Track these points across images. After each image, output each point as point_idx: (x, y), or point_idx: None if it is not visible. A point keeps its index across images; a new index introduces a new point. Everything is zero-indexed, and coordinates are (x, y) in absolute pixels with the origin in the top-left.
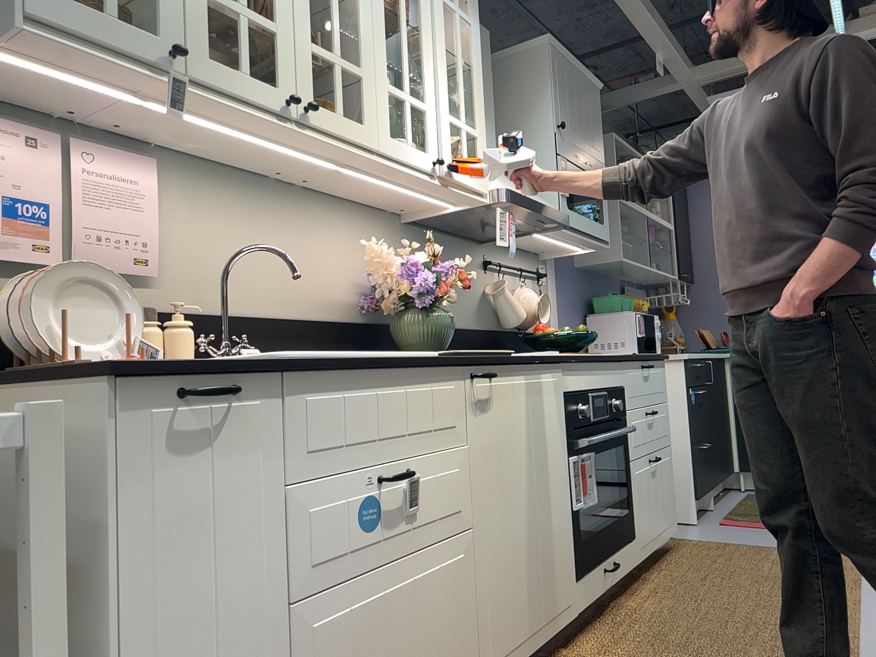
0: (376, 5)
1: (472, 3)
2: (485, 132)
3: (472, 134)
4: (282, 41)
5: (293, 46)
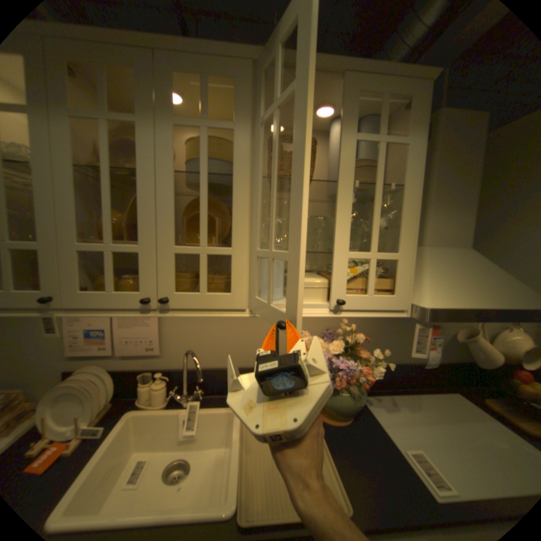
0: (254, 182)
1: (415, 115)
2: (414, 249)
3: (390, 257)
4: (142, 255)
5: (153, 255)
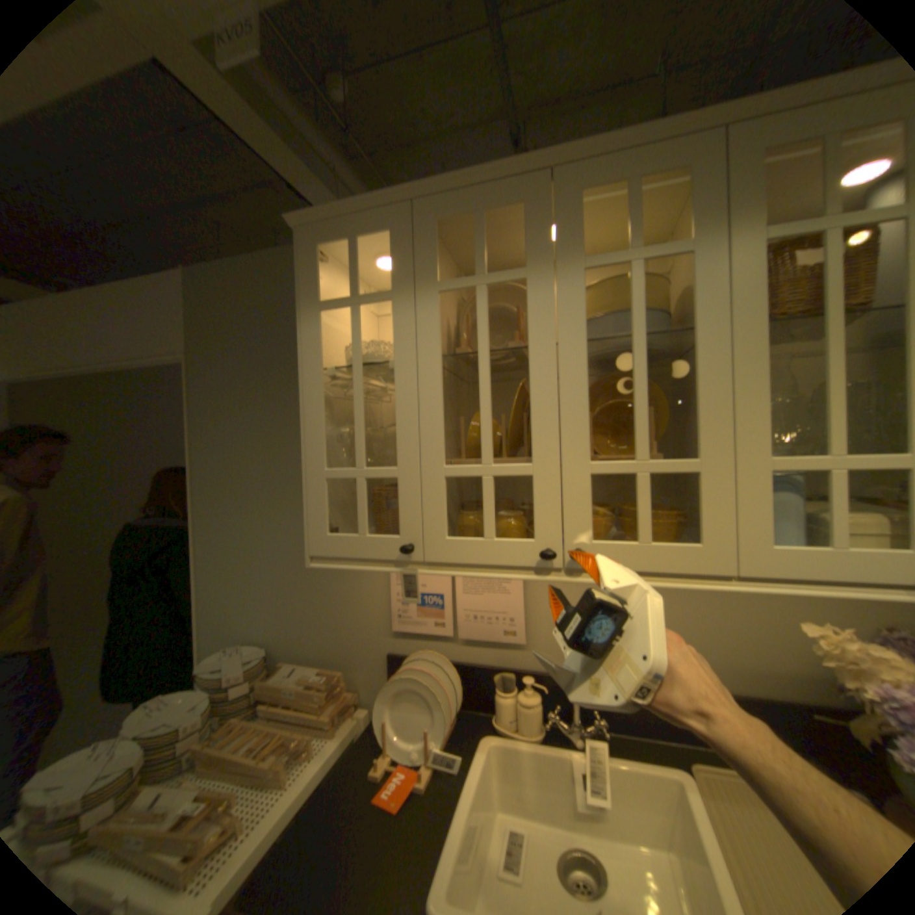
0: (742, 334)
1: None
2: None
3: None
4: (541, 479)
5: (558, 479)
